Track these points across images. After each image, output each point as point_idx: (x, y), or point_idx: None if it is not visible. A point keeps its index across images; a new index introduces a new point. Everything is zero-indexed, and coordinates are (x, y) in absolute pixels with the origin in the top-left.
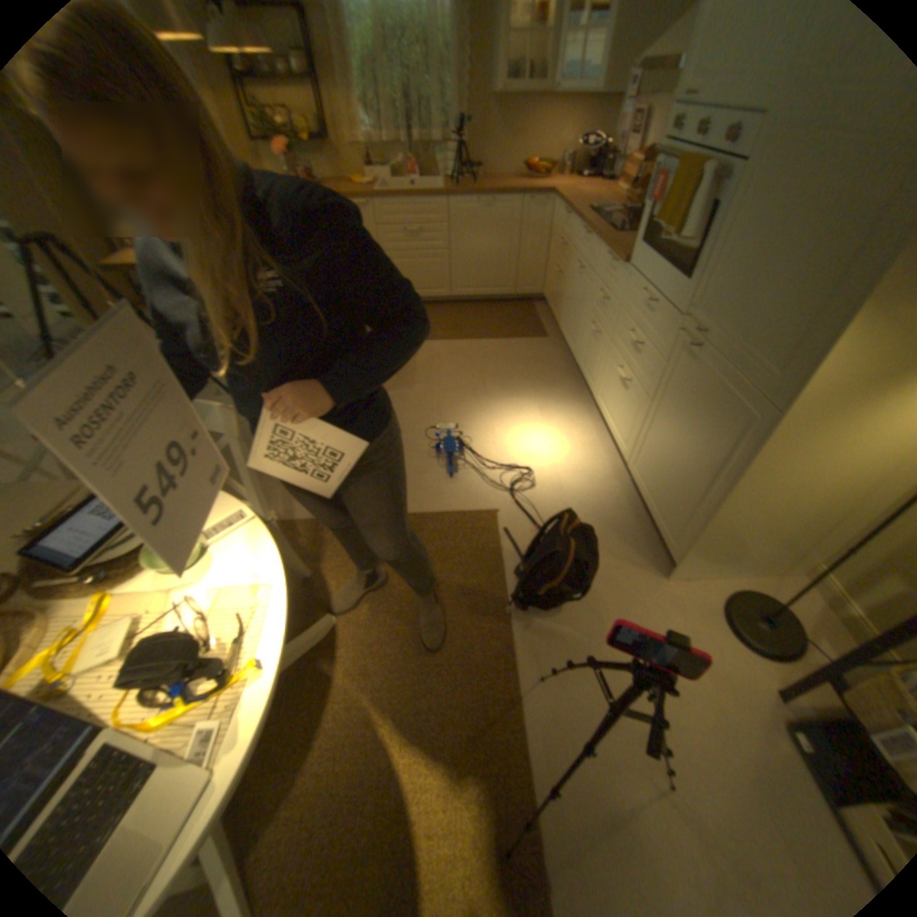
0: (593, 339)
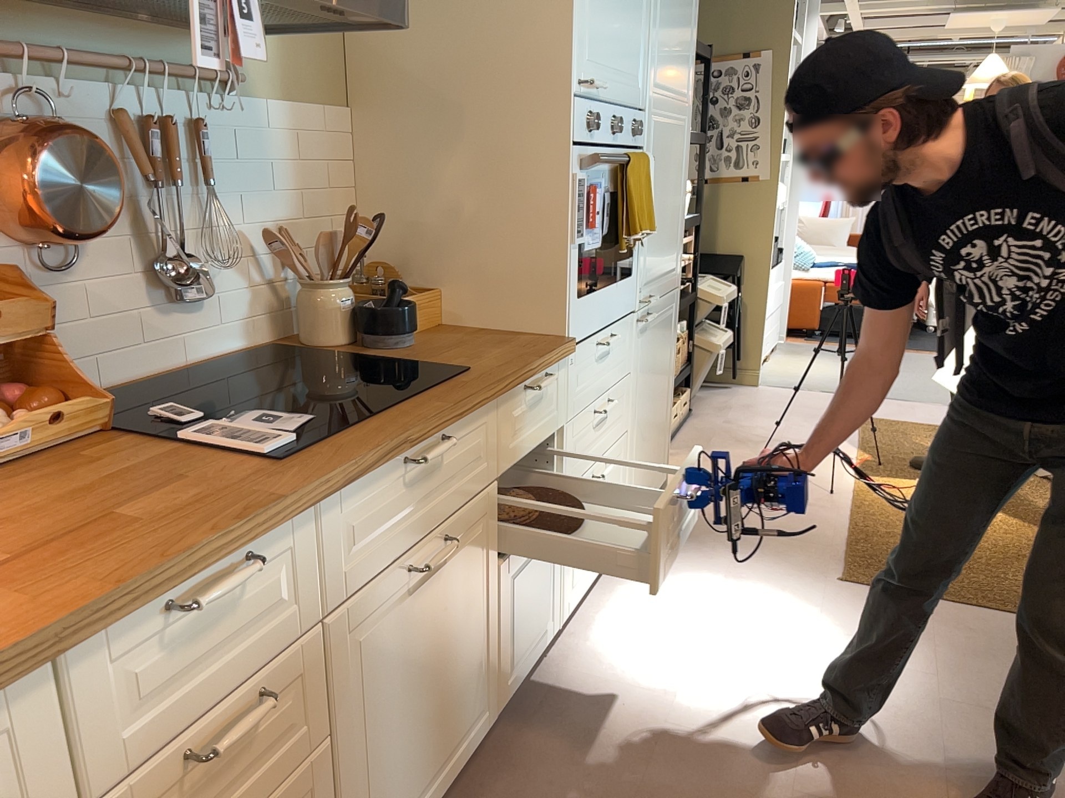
0: (529, 572)
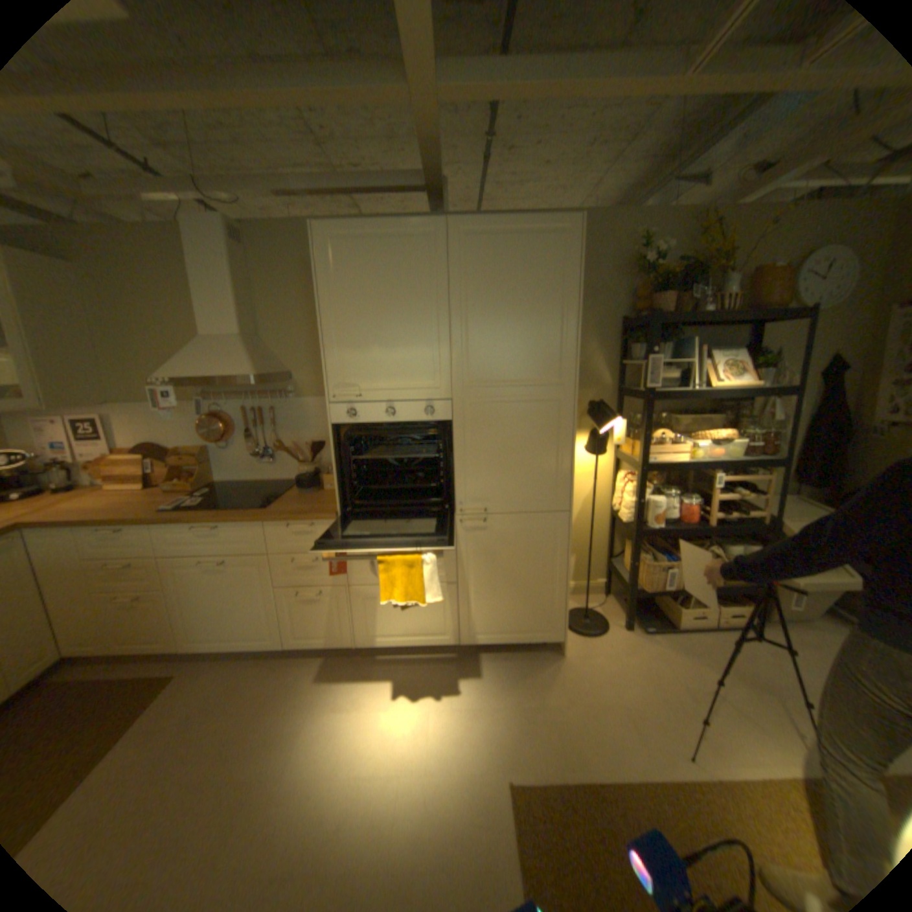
0: (307, 606)
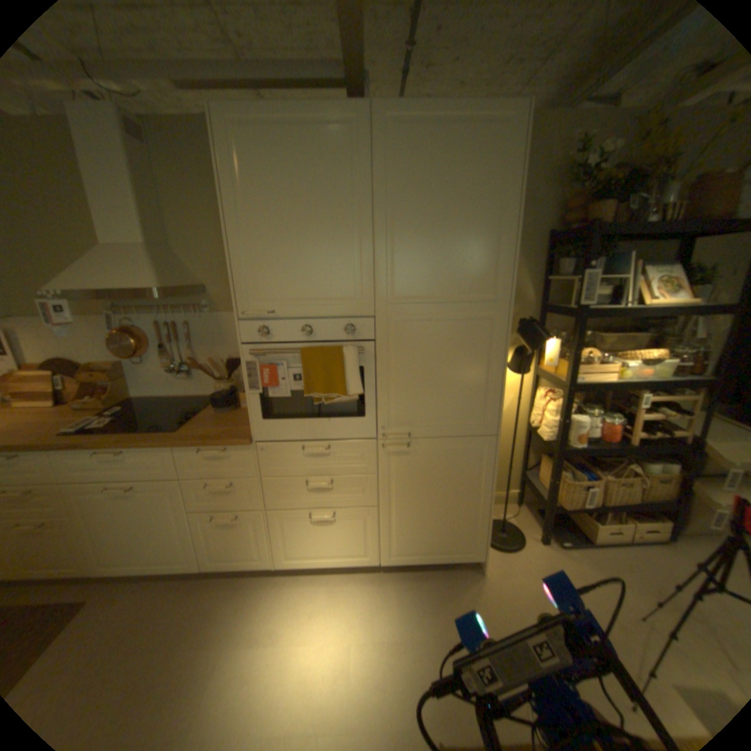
0: (223, 531)
